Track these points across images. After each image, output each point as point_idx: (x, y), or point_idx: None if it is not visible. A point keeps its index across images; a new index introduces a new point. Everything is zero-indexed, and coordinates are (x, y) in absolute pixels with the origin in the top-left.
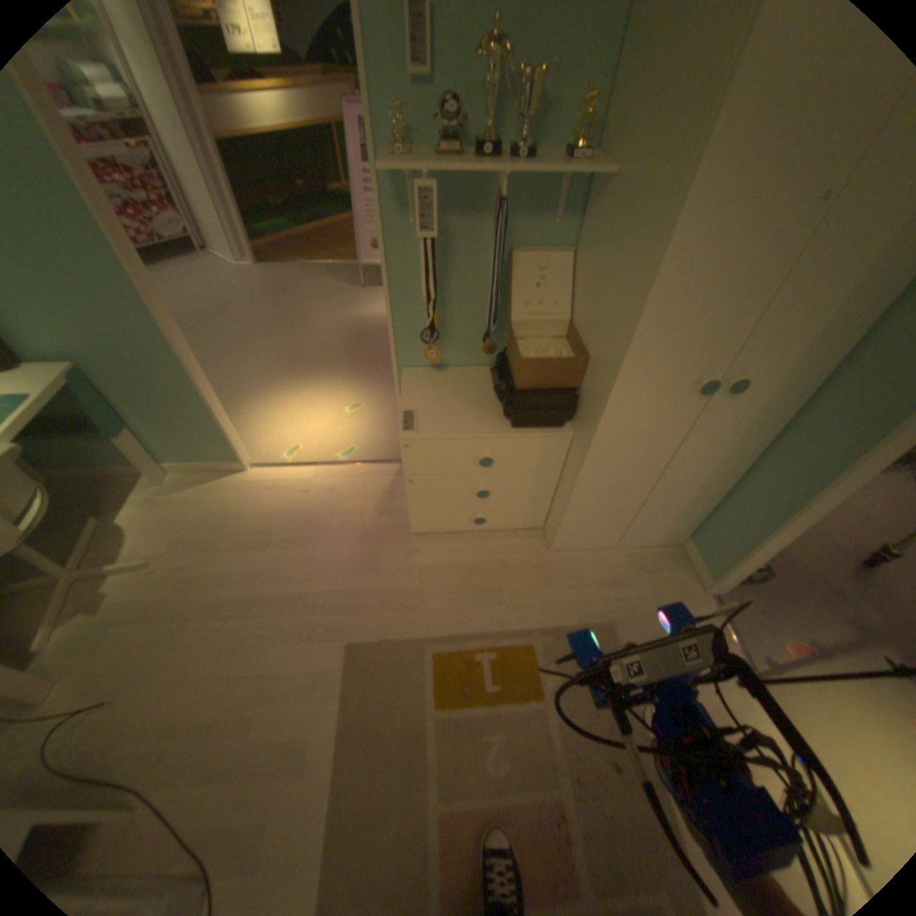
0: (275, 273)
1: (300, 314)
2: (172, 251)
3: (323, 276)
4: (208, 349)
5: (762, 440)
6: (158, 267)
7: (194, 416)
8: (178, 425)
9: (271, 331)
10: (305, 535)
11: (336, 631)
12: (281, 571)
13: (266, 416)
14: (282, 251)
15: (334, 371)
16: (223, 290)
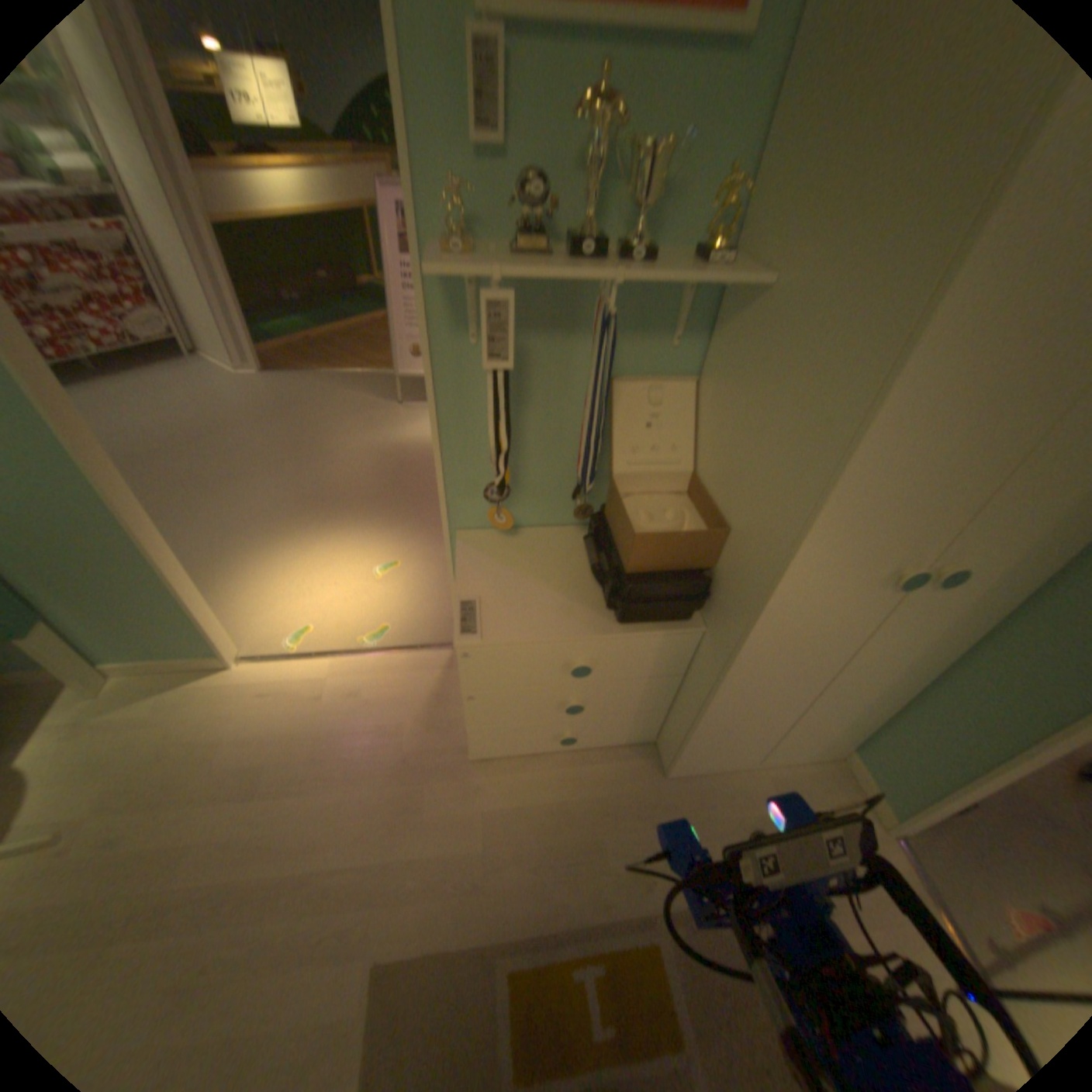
0: (286, 382)
1: (317, 436)
2: (149, 353)
3: (348, 386)
4: (187, 485)
5: (970, 637)
6: (128, 373)
7: (148, 599)
8: (123, 612)
9: (277, 459)
10: (313, 770)
11: (357, 942)
12: (273, 836)
13: (263, 582)
14: (296, 354)
15: (360, 514)
16: (214, 404)
